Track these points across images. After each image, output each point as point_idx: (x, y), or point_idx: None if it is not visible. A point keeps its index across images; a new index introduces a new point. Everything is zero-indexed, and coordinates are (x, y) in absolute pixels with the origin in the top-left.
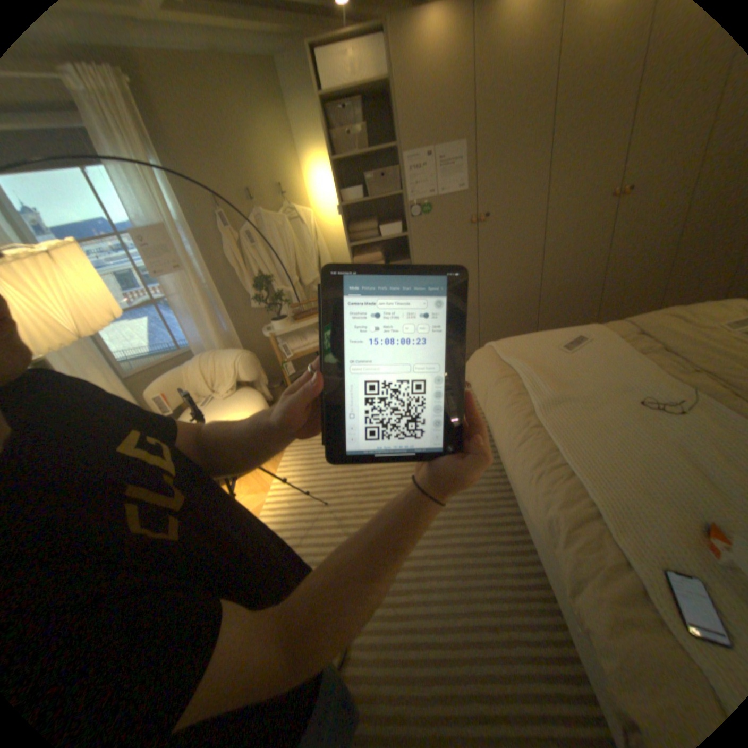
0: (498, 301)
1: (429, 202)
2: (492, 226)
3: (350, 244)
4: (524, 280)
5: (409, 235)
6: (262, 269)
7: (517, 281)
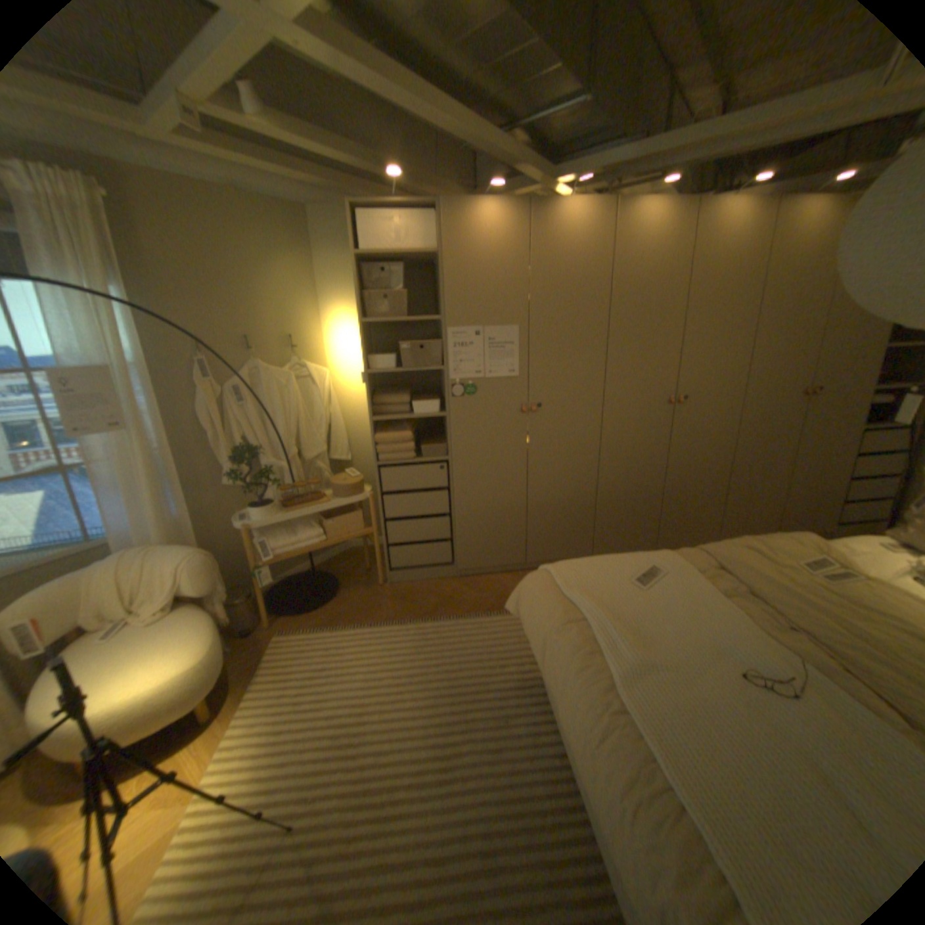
0: (549, 503)
1: (474, 383)
2: (544, 418)
3: (373, 417)
4: (578, 480)
5: (448, 416)
6: (247, 434)
7: (571, 481)
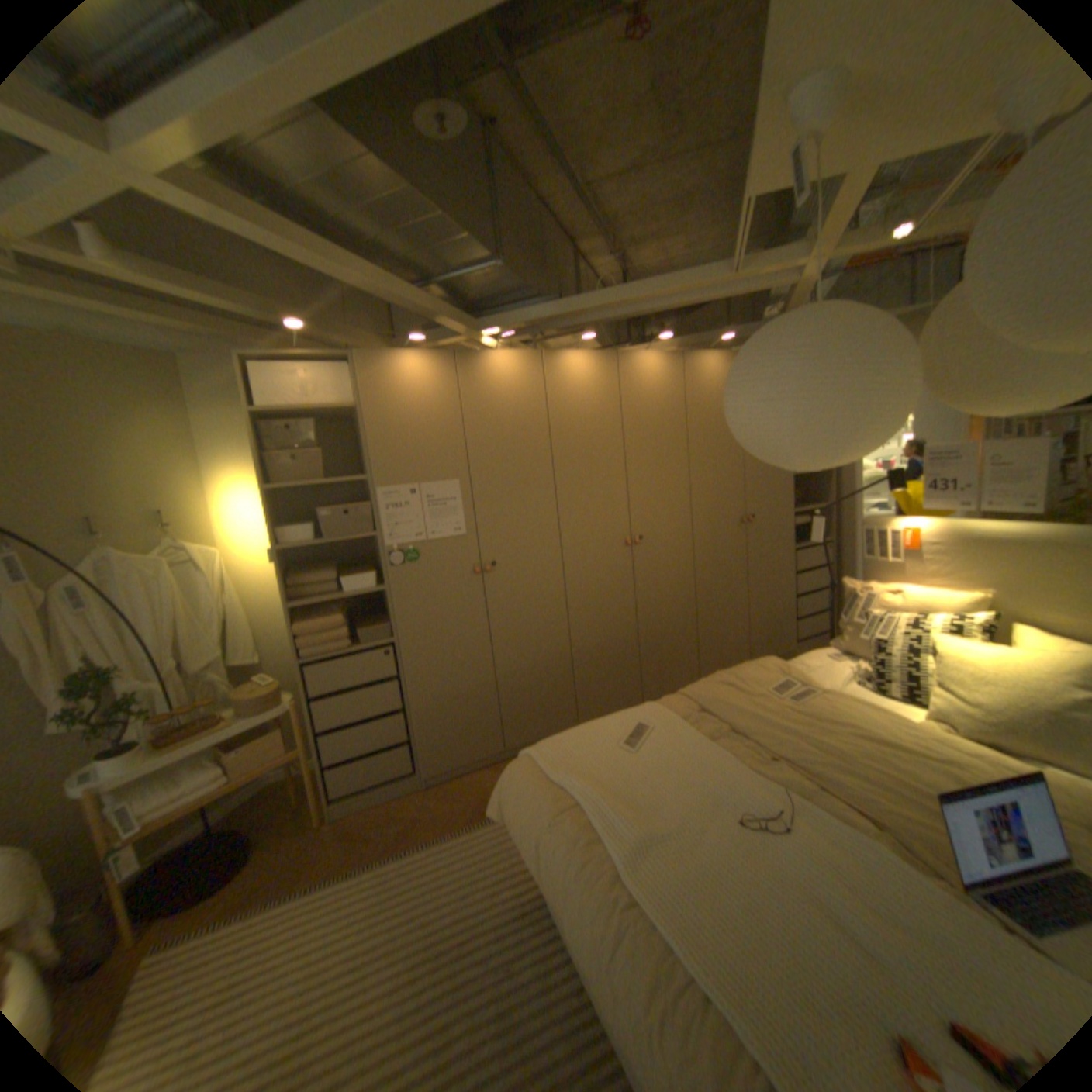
0: (523, 672)
1: (416, 547)
2: (503, 577)
3: (289, 603)
4: (550, 641)
5: (389, 589)
6: (94, 652)
7: (543, 643)
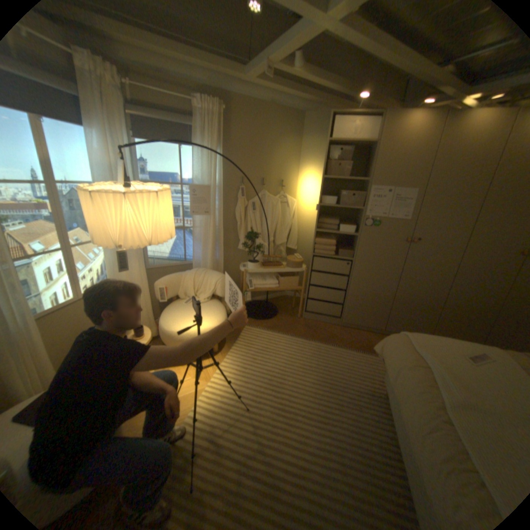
0: (411, 299)
1: (380, 219)
2: (421, 248)
3: (316, 229)
4: (435, 290)
5: (359, 236)
6: (253, 227)
7: (430, 290)
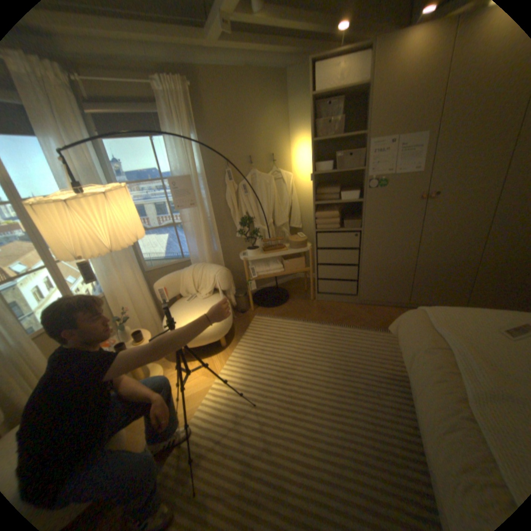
0: (436, 265)
1: (386, 177)
2: (442, 202)
3: (315, 201)
4: (465, 251)
5: (365, 201)
6: (249, 211)
7: (458, 251)
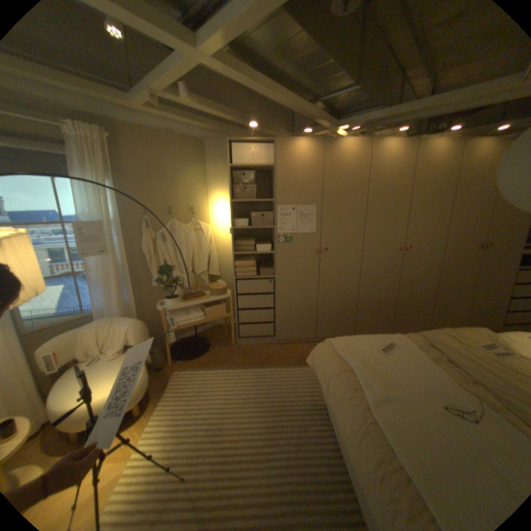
0: (331, 304)
1: (290, 235)
2: (329, 256)
3: (234, 252)
4: (348, 292)
5: (276, 253)
6: (167, 259)
7: (344, 292)
